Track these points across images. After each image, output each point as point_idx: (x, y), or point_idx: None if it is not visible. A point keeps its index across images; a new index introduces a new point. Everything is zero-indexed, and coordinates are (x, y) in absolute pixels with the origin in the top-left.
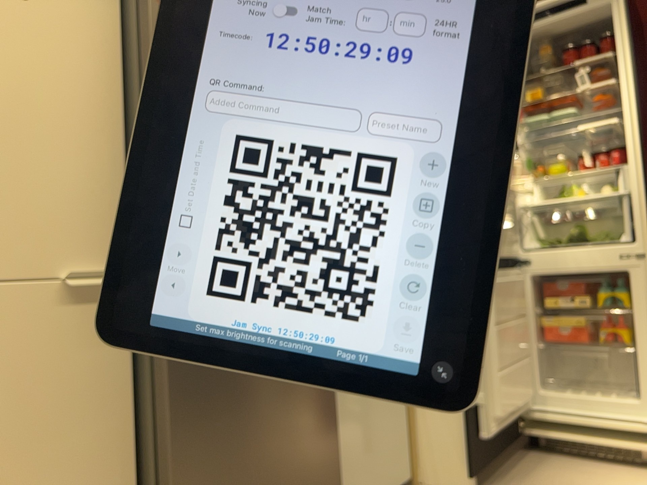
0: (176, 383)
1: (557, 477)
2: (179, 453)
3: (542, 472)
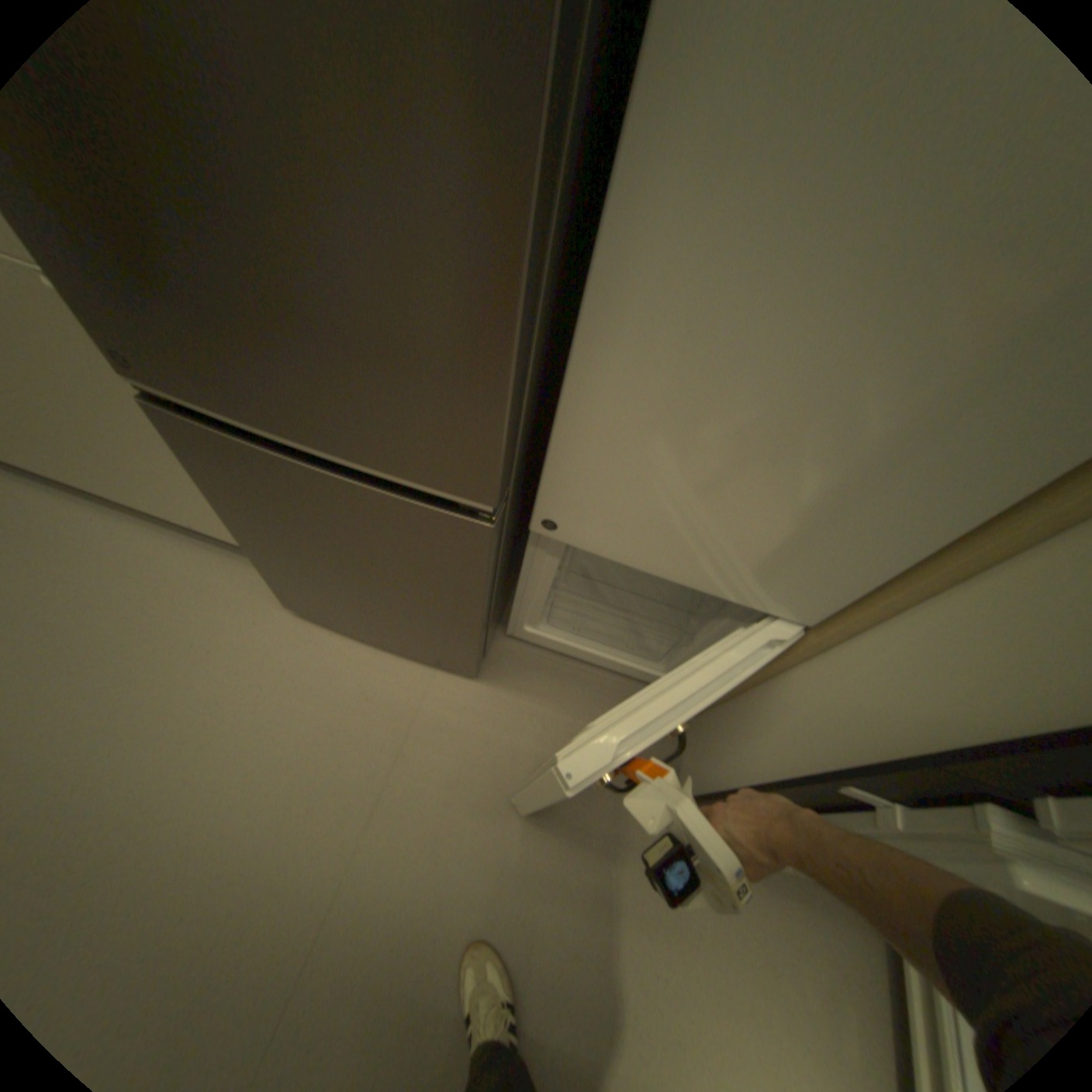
0: (196, 467)
1: (793, 943)
2: (230, 516)
3: (802, 914)
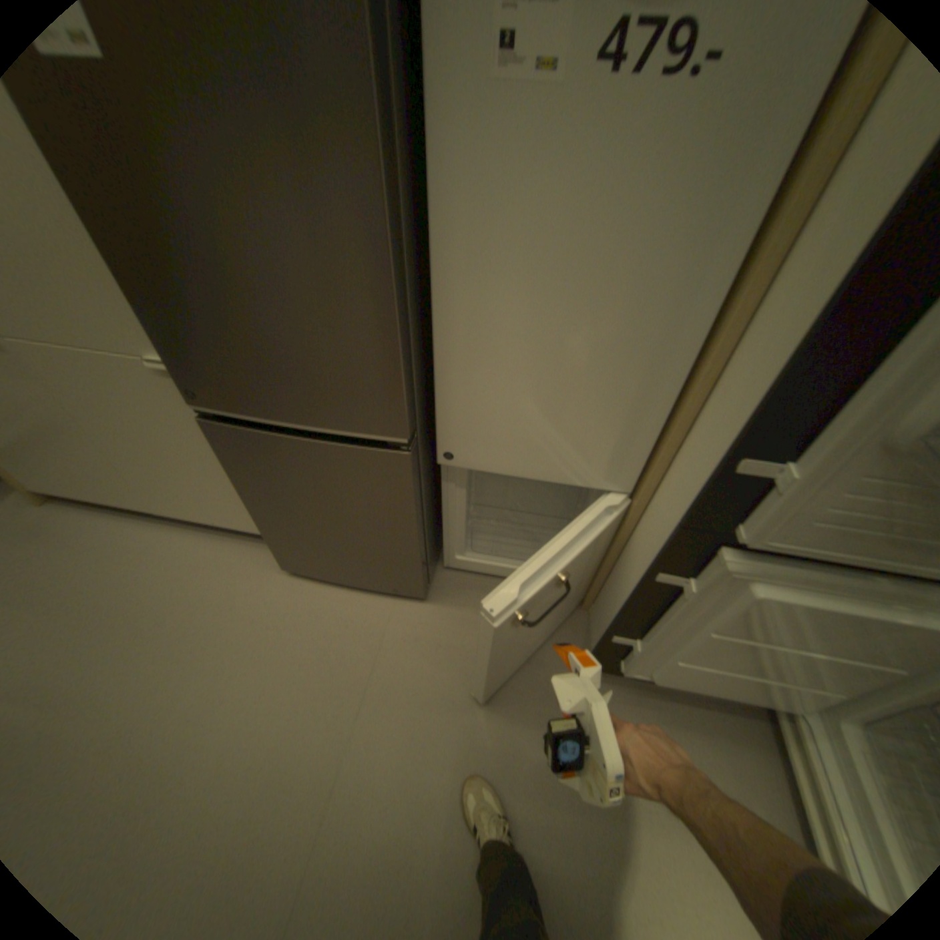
0: (228, 459)
1: (702, 765)
2: (246, 493)
3: (706, 742)
